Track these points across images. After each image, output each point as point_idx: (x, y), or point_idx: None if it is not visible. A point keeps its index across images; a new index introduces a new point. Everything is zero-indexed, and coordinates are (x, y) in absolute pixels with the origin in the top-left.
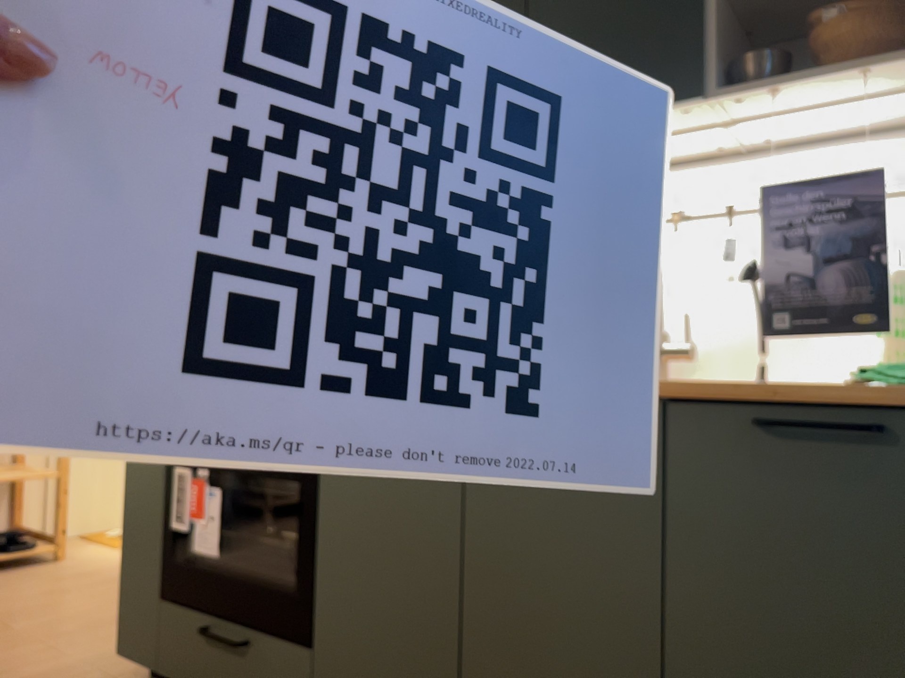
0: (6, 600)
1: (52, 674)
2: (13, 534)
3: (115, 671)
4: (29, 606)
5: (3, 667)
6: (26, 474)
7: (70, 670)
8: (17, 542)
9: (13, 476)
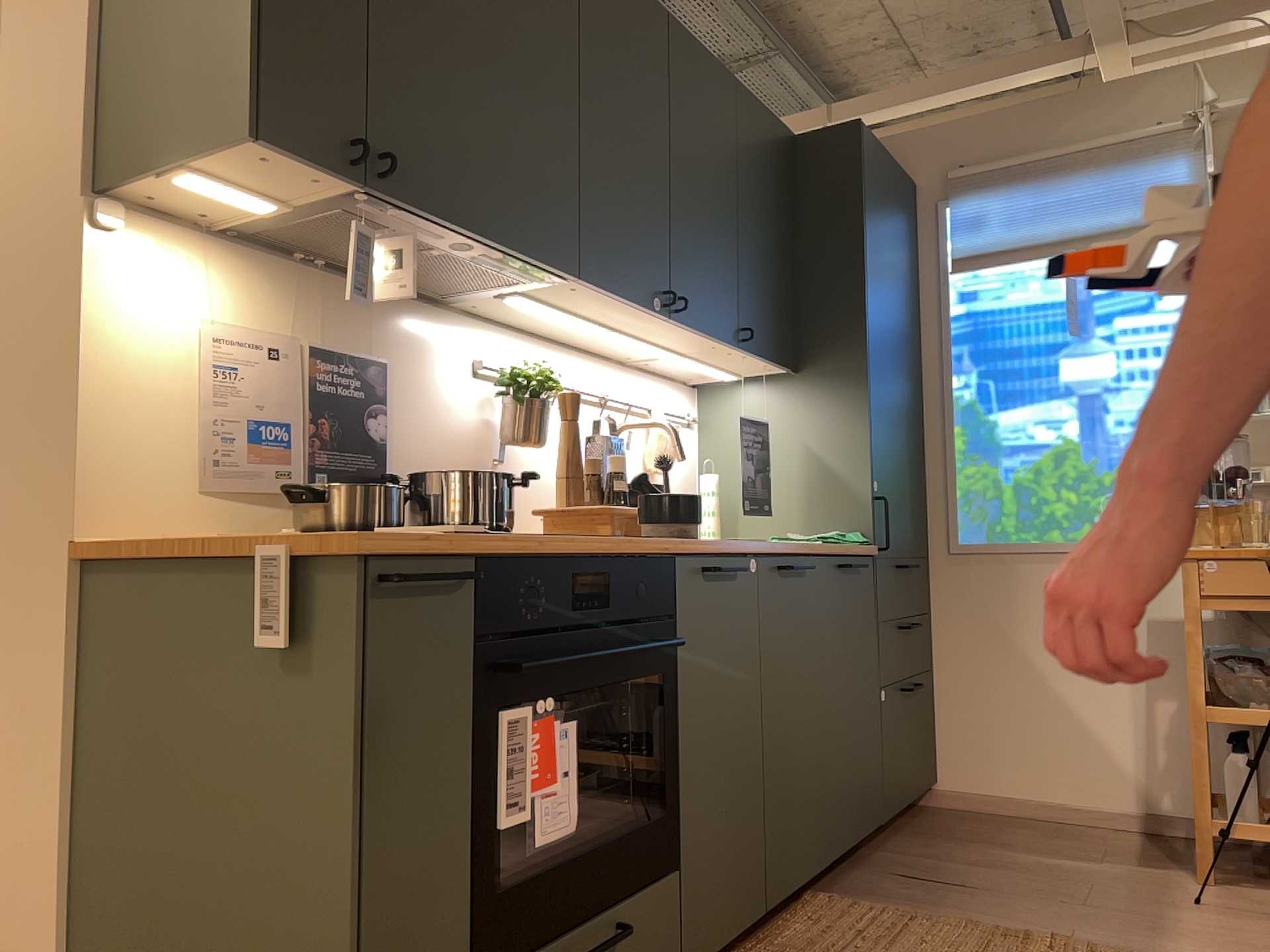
0: None
1: None
2: None
3: None
4: None
5: None
6: None
7: None
8: None
9: None
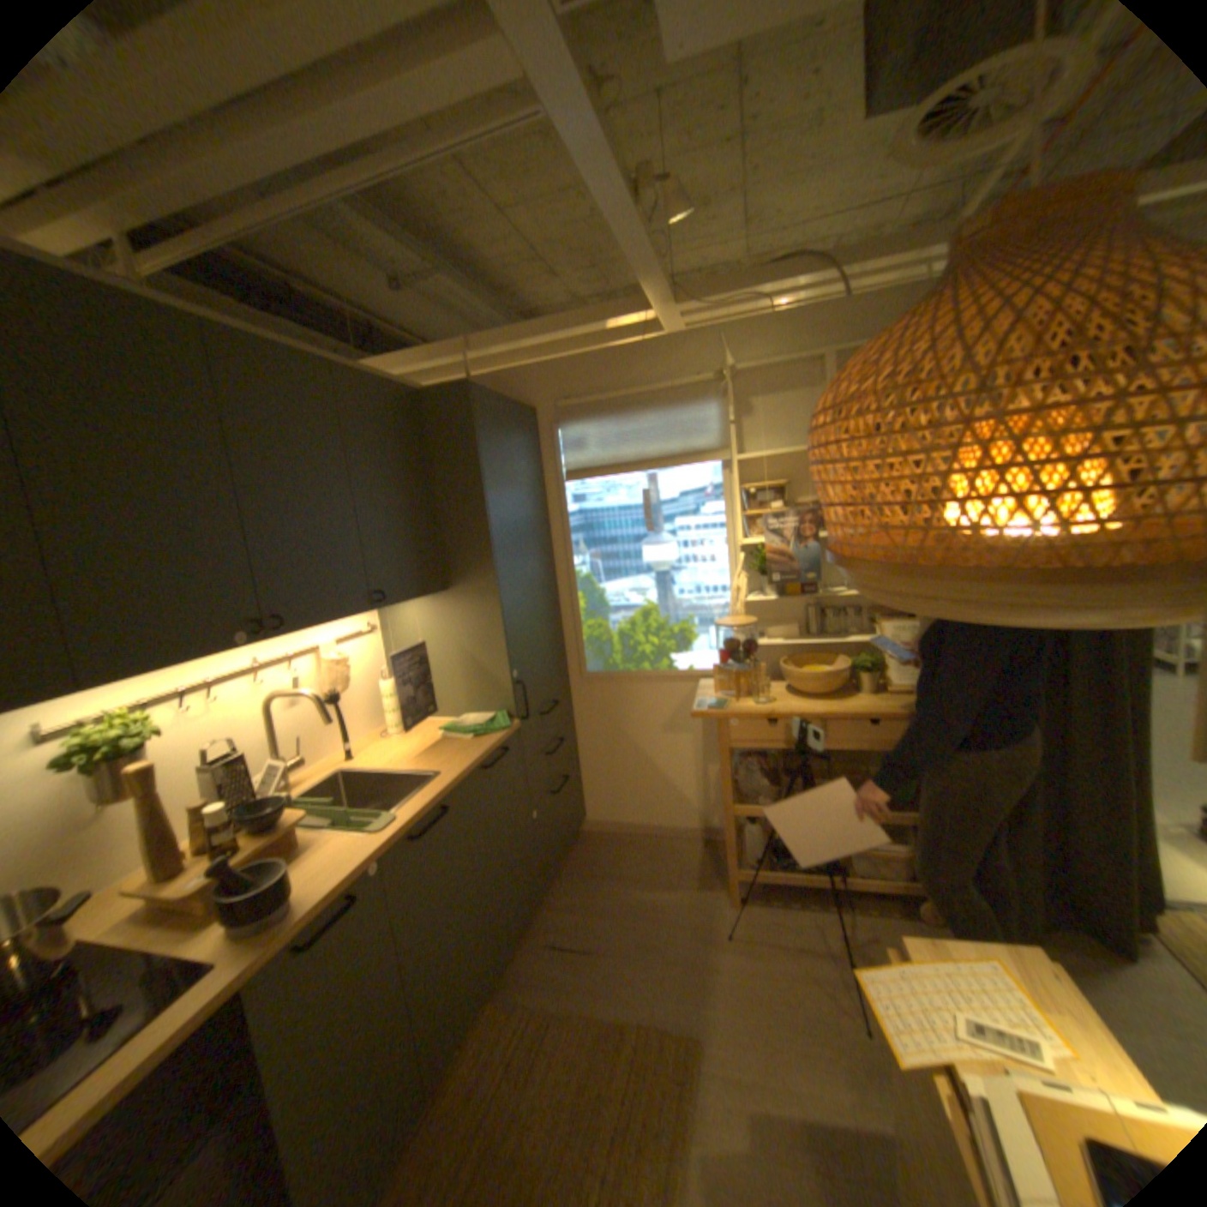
0: None
1: None
2: None
3: None
4: None
5: None
6: None
7: None
8: None
9: None
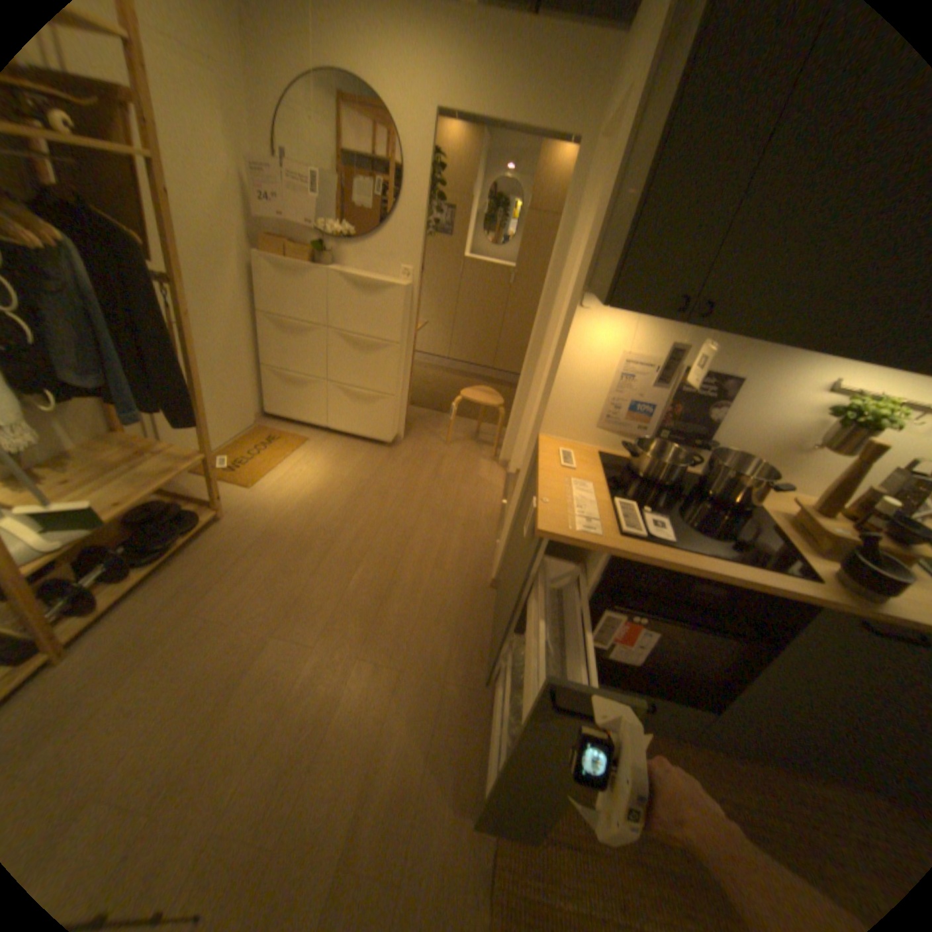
0: (245, 595)
1: (416, 695)
2: (167, 508)
3: (453, 674)
4: (280, 600)
5: (369, 701)
6: (175, 465)
7: (422, 684)
8: (175, 514)
9: (165, 470)
